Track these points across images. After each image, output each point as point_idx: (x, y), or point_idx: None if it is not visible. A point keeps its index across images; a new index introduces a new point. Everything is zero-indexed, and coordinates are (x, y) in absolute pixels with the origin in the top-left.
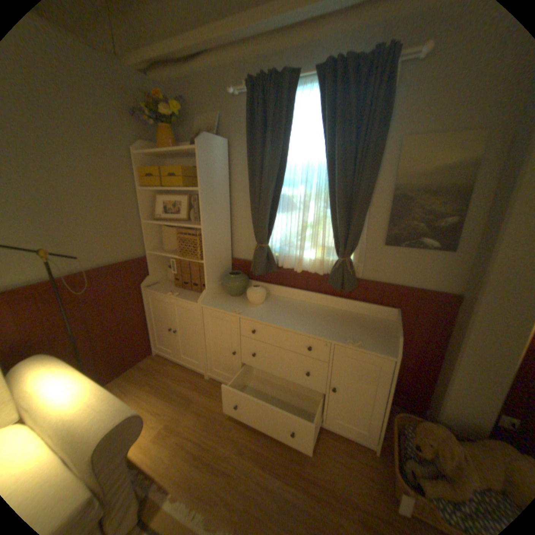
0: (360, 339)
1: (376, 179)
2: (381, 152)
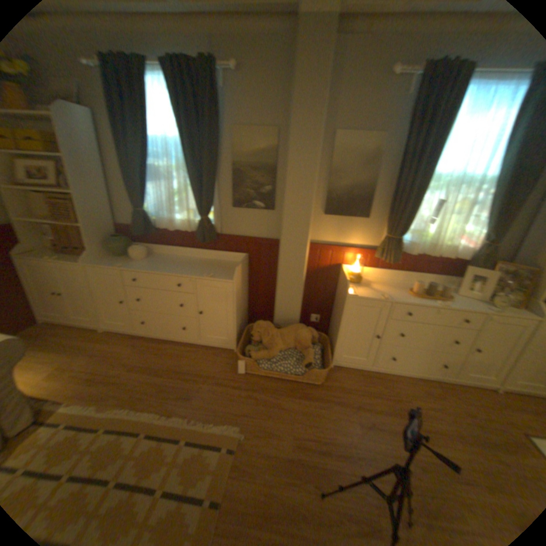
0: (214, 273)
1: (216, 156)
2: (217, 136)
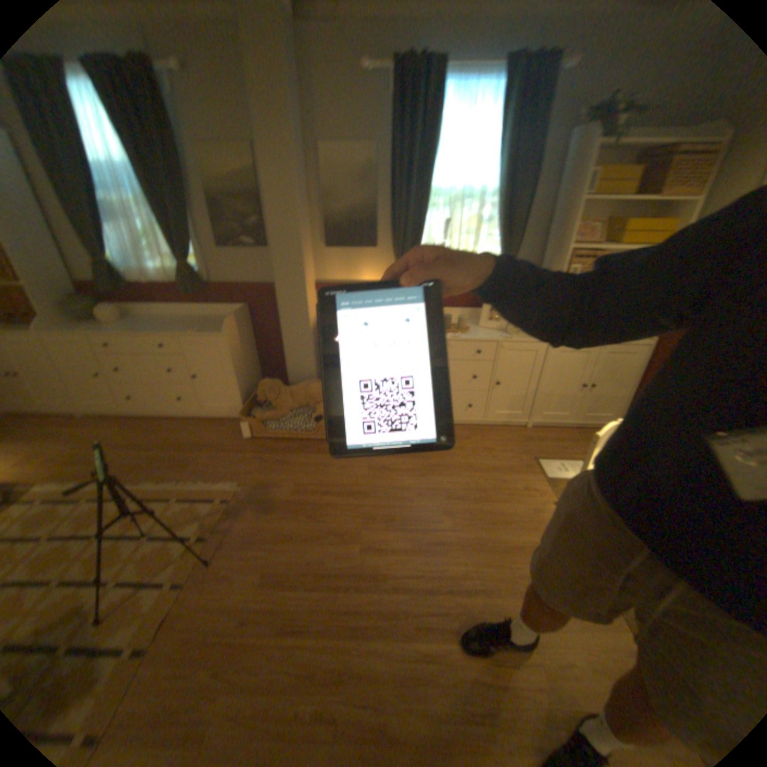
0: (201, 327)
1: (180, 183)
2: (175, 156)
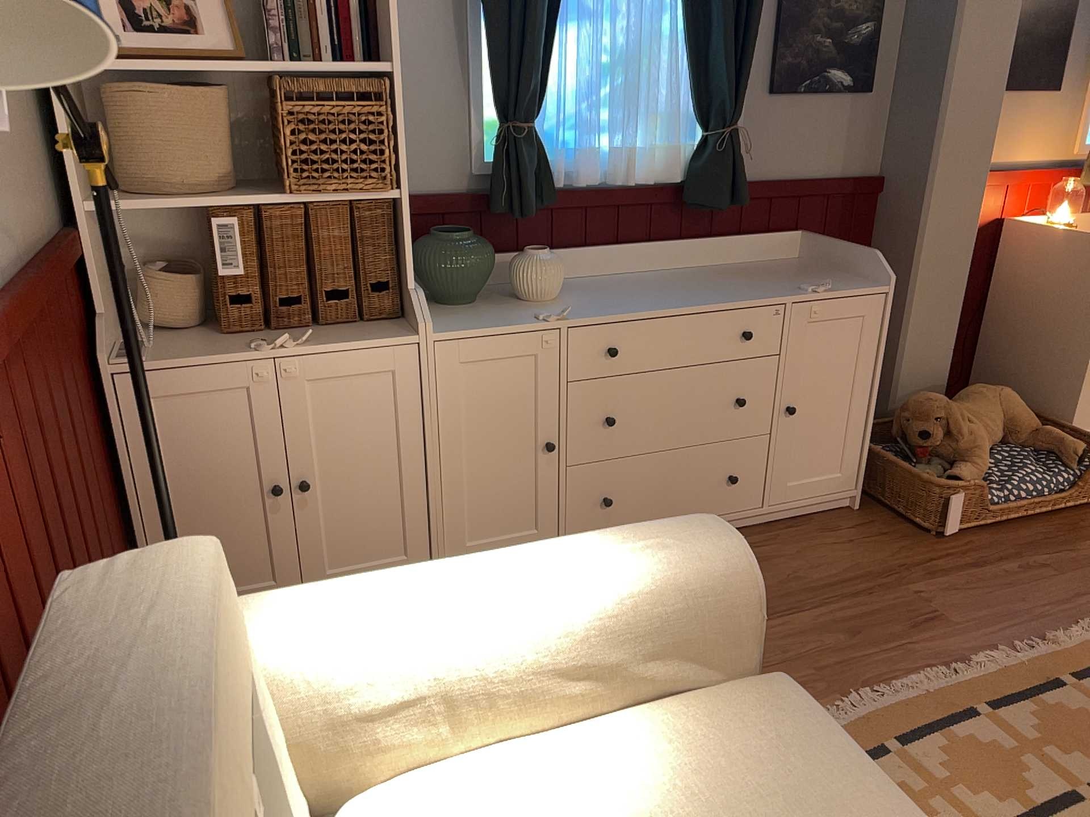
0: (815, 283)
1: None
2: None
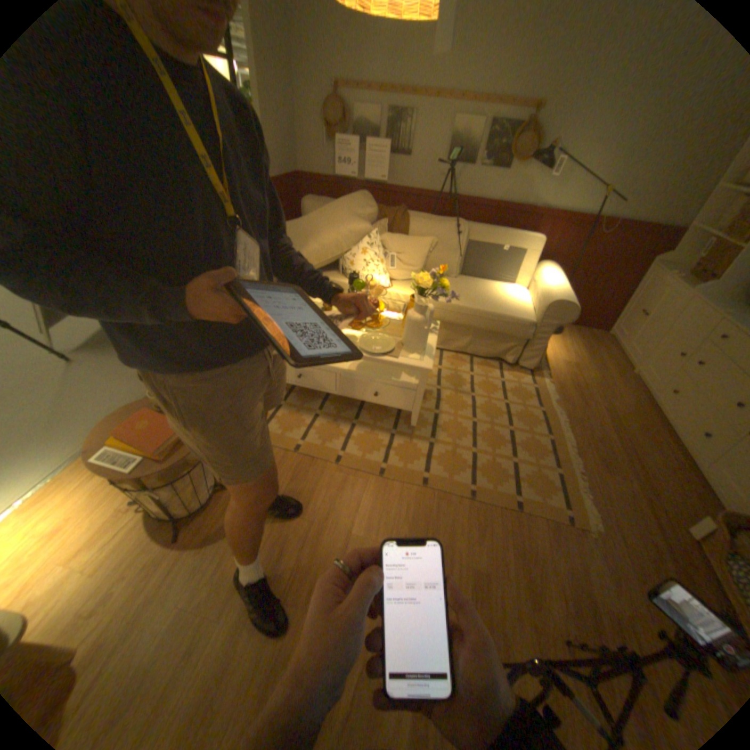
0: None
1: None
2: None
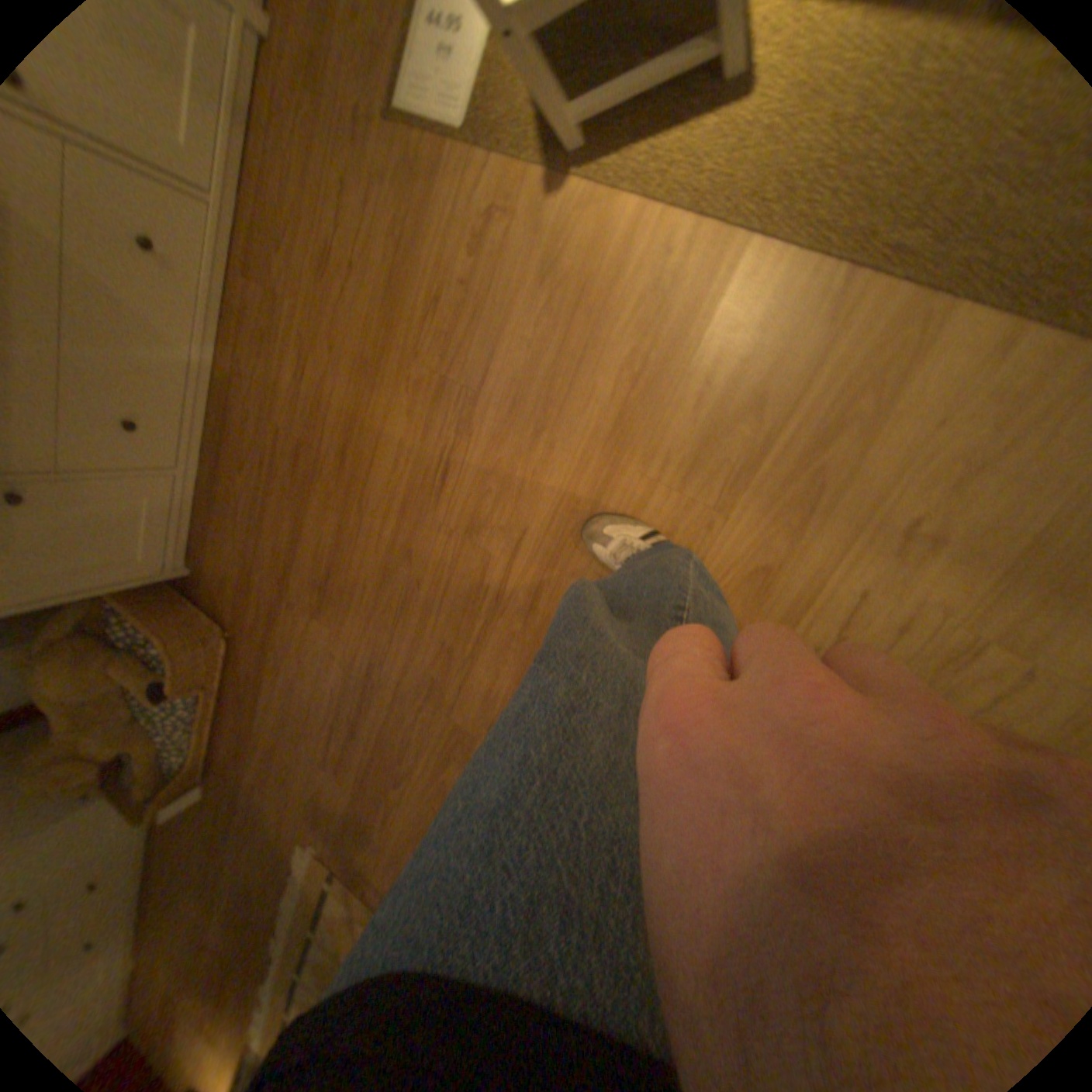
0: None
1: None
2: None
